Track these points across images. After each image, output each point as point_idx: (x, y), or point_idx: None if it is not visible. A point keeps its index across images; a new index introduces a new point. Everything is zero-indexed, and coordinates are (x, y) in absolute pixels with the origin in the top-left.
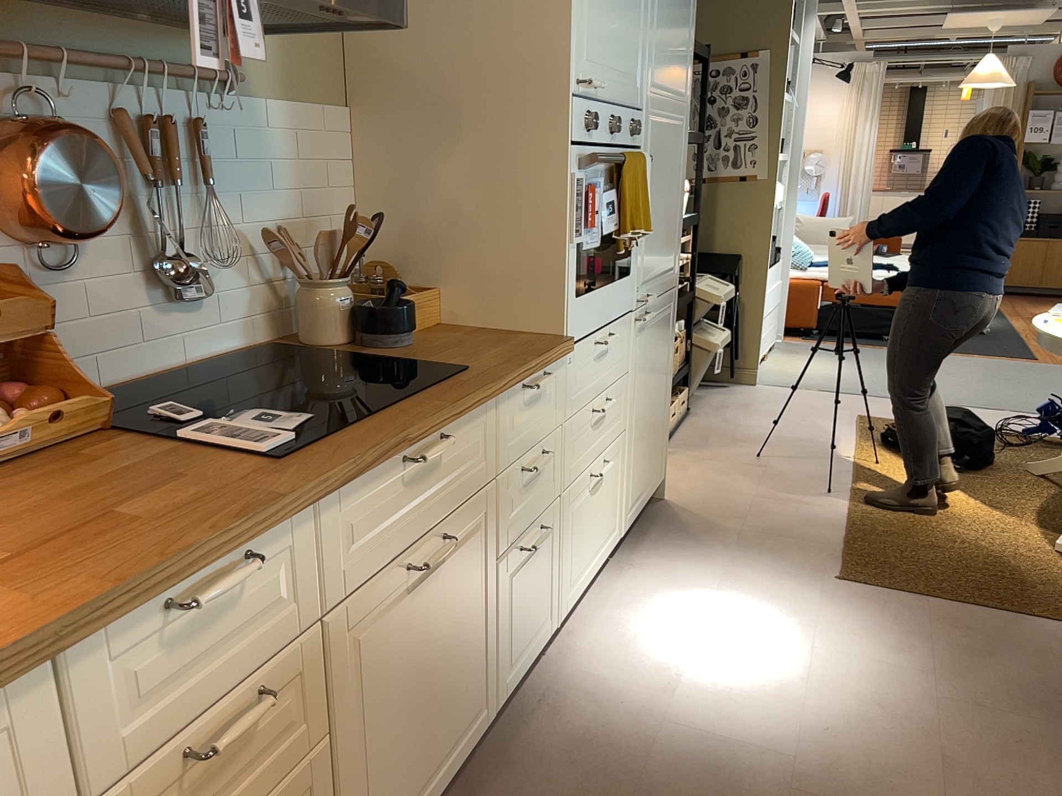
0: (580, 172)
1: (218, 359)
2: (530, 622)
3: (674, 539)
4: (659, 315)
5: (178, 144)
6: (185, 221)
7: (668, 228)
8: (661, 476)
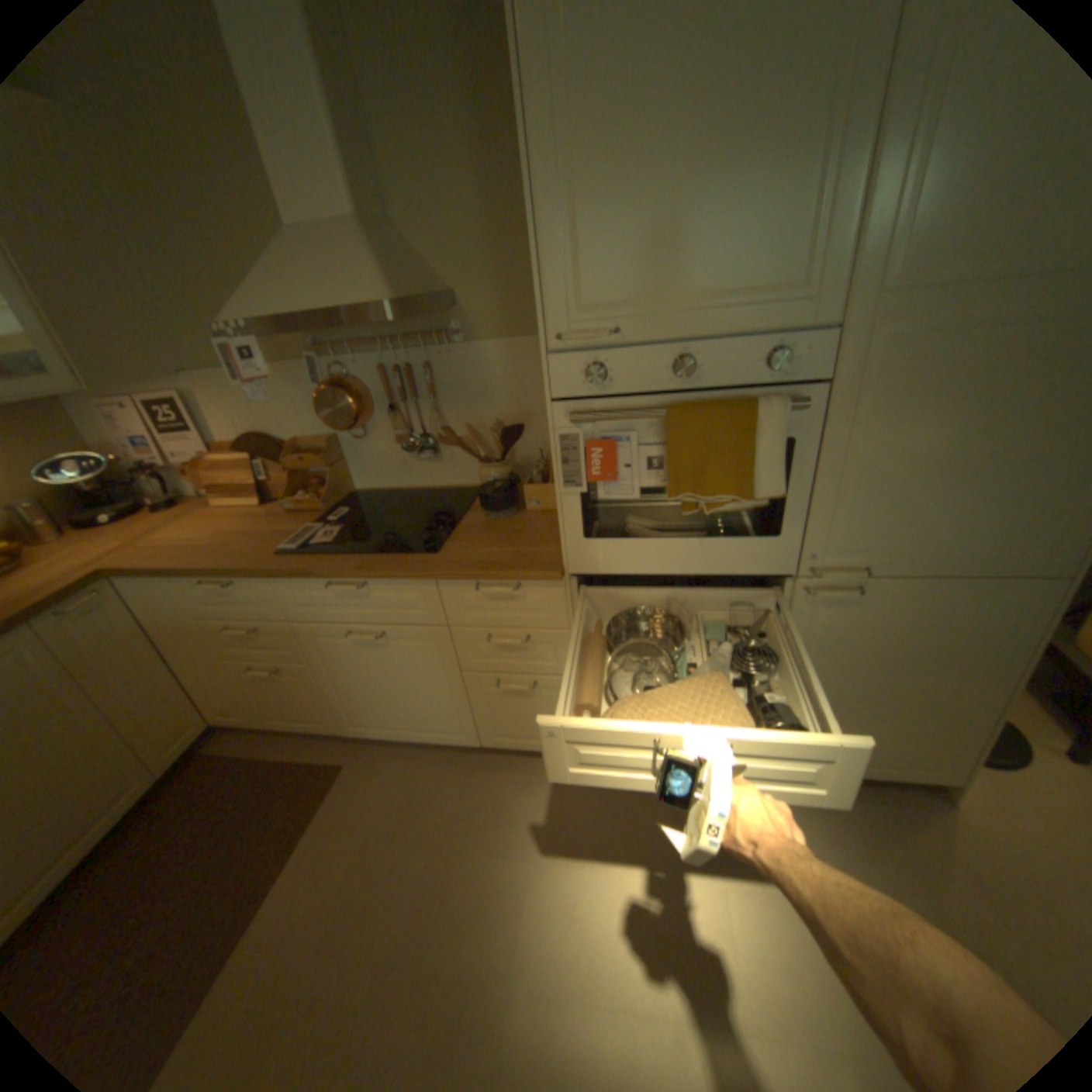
0: (573, 426)
1: (453, 488)
2: (528, 730)
3: (852, 834)
4: (933, 601)
5: (416, 377)
6: (425, 417)
7: (1001, 491)
8: (943, 780)
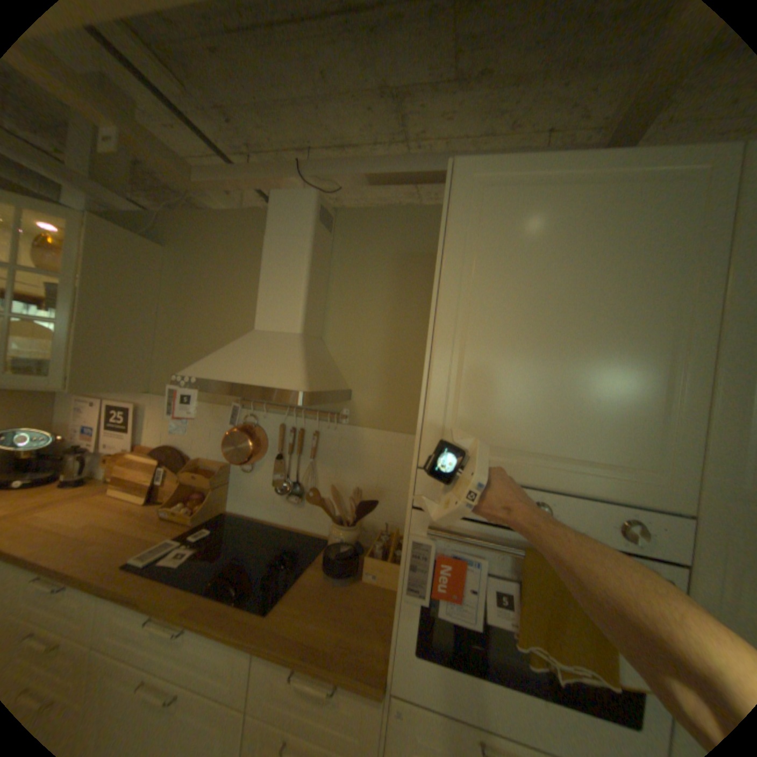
0: (429, 537)
1: (305, 534)
2: None
3: None
4: None
5: (306, 439)
6: (303, 470)
7: None
8: None
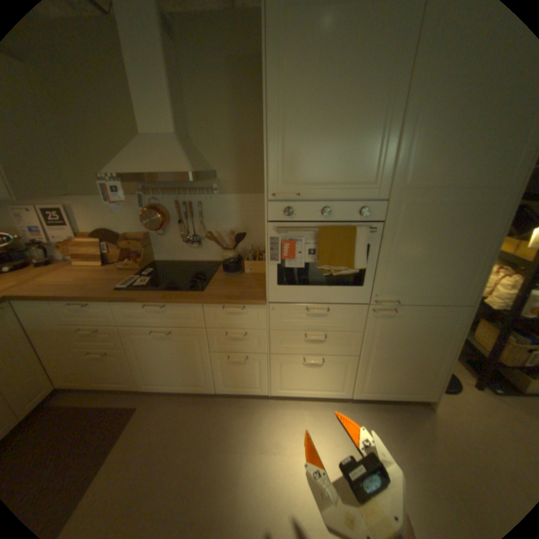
0: (277, 233)
1: (207, 261)
2: (242, 382)
3: (393, 428)
4: (424, 316)
5: (194, 208)
6: (196, 227)
7: (448, 269)
8: (430, 399)
